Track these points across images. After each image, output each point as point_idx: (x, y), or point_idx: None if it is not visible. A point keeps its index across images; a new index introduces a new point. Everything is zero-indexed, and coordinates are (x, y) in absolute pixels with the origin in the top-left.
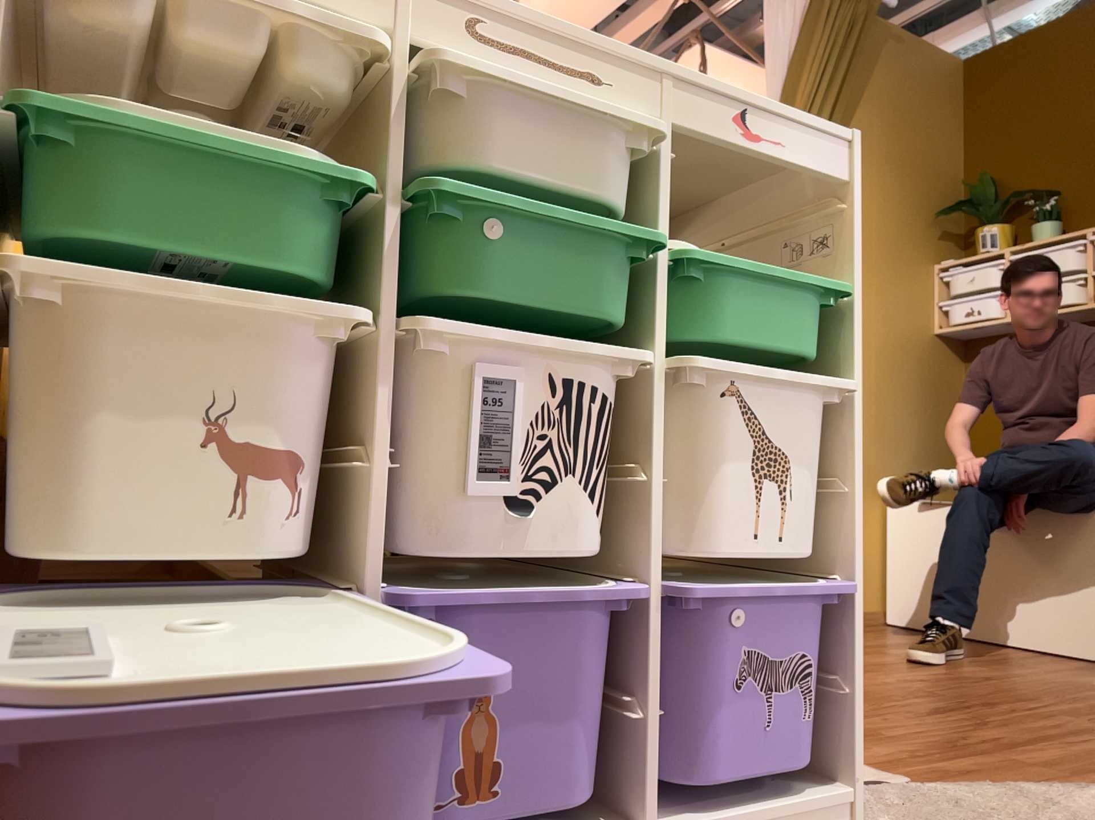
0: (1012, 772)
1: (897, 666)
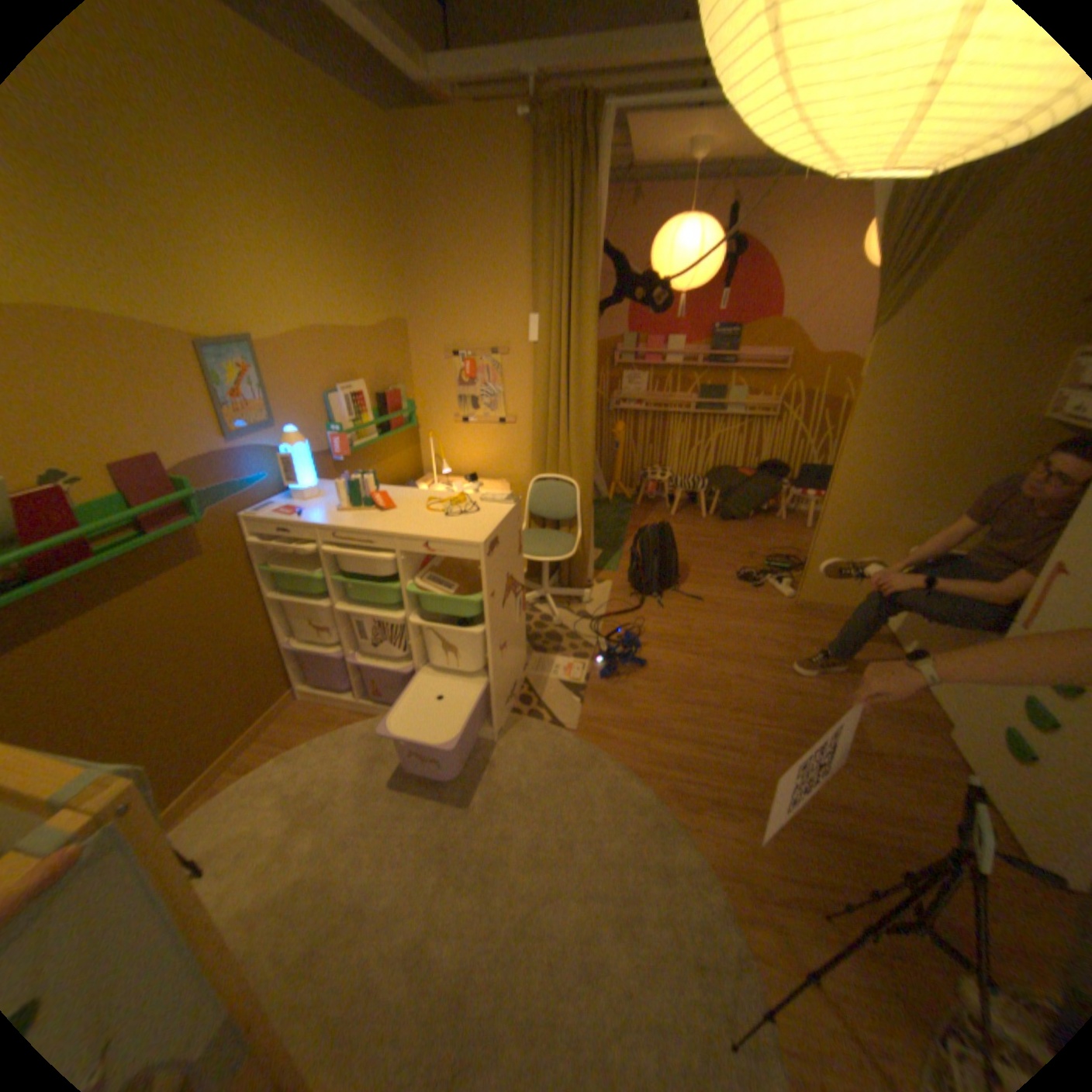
0: (621, 750)
1: (764, 666)
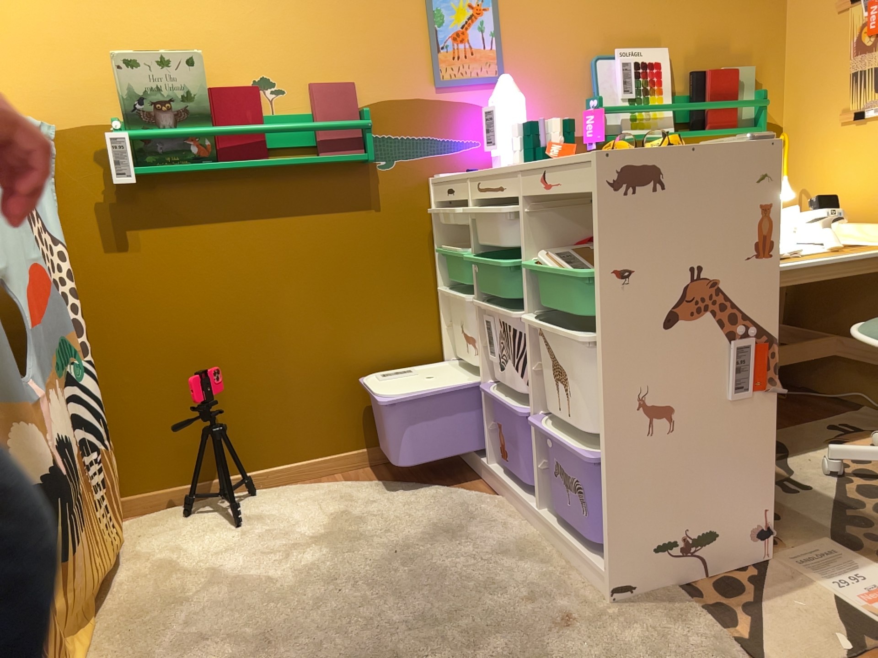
0: None
1: None
